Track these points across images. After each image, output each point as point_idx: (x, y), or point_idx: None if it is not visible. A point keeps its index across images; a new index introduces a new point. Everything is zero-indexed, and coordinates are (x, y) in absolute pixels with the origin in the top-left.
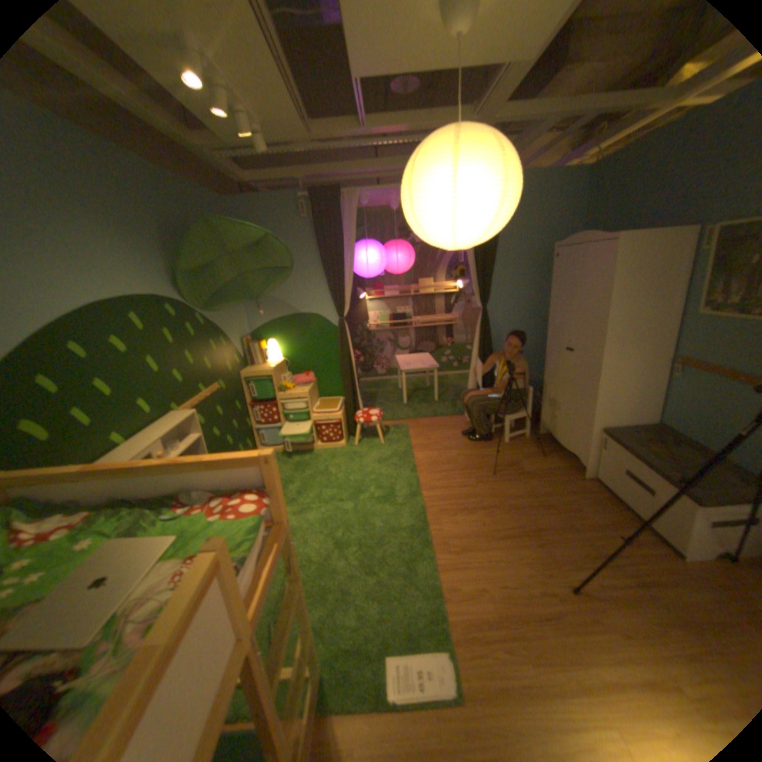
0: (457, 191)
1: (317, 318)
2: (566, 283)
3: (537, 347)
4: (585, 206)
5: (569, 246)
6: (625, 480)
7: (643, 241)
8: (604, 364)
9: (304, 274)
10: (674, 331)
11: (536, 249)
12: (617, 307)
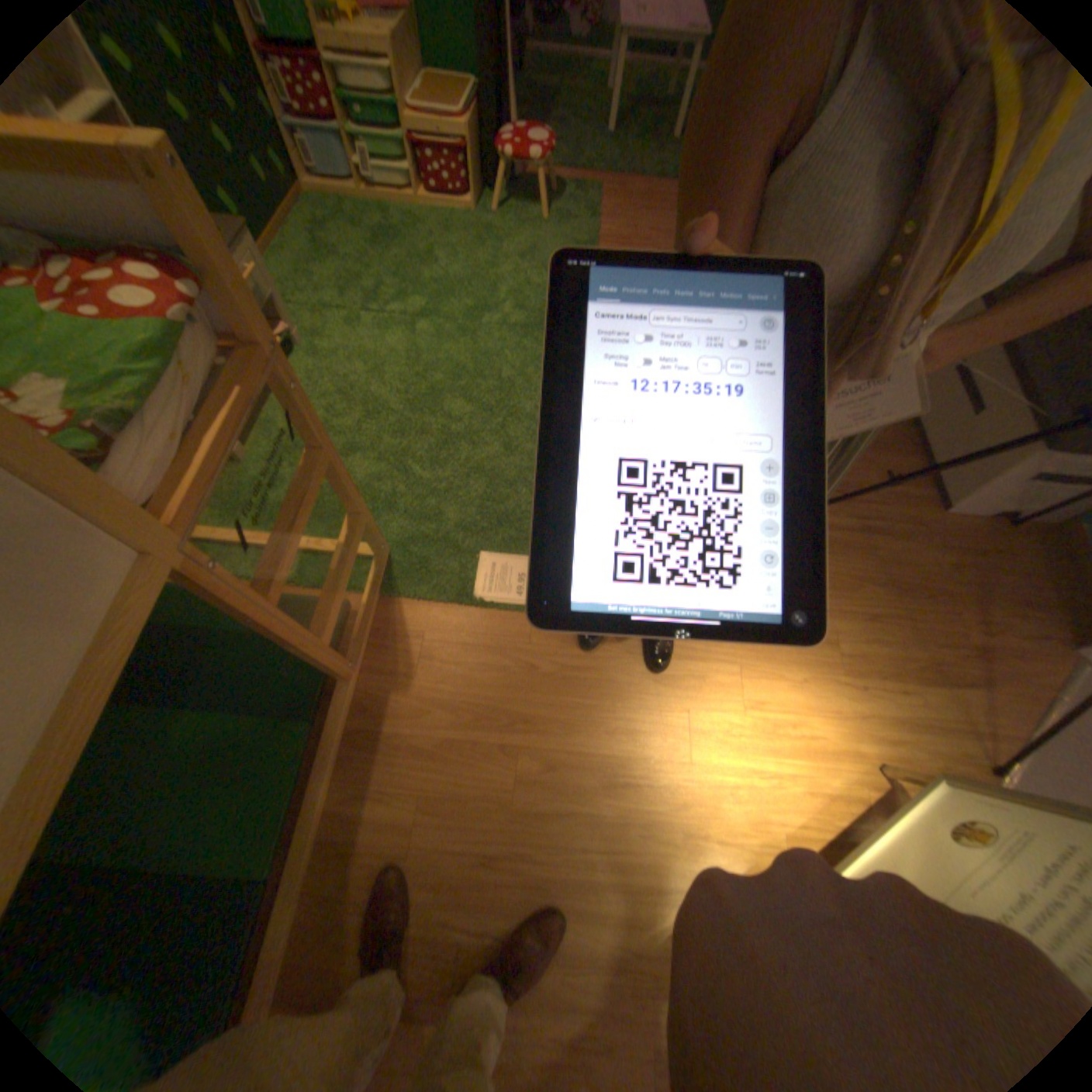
0: None
1: None
2: None
3: None
4: None
5: None
6: (946, 379)
7: None
8: None
9: None
10: None
11: None
12: None
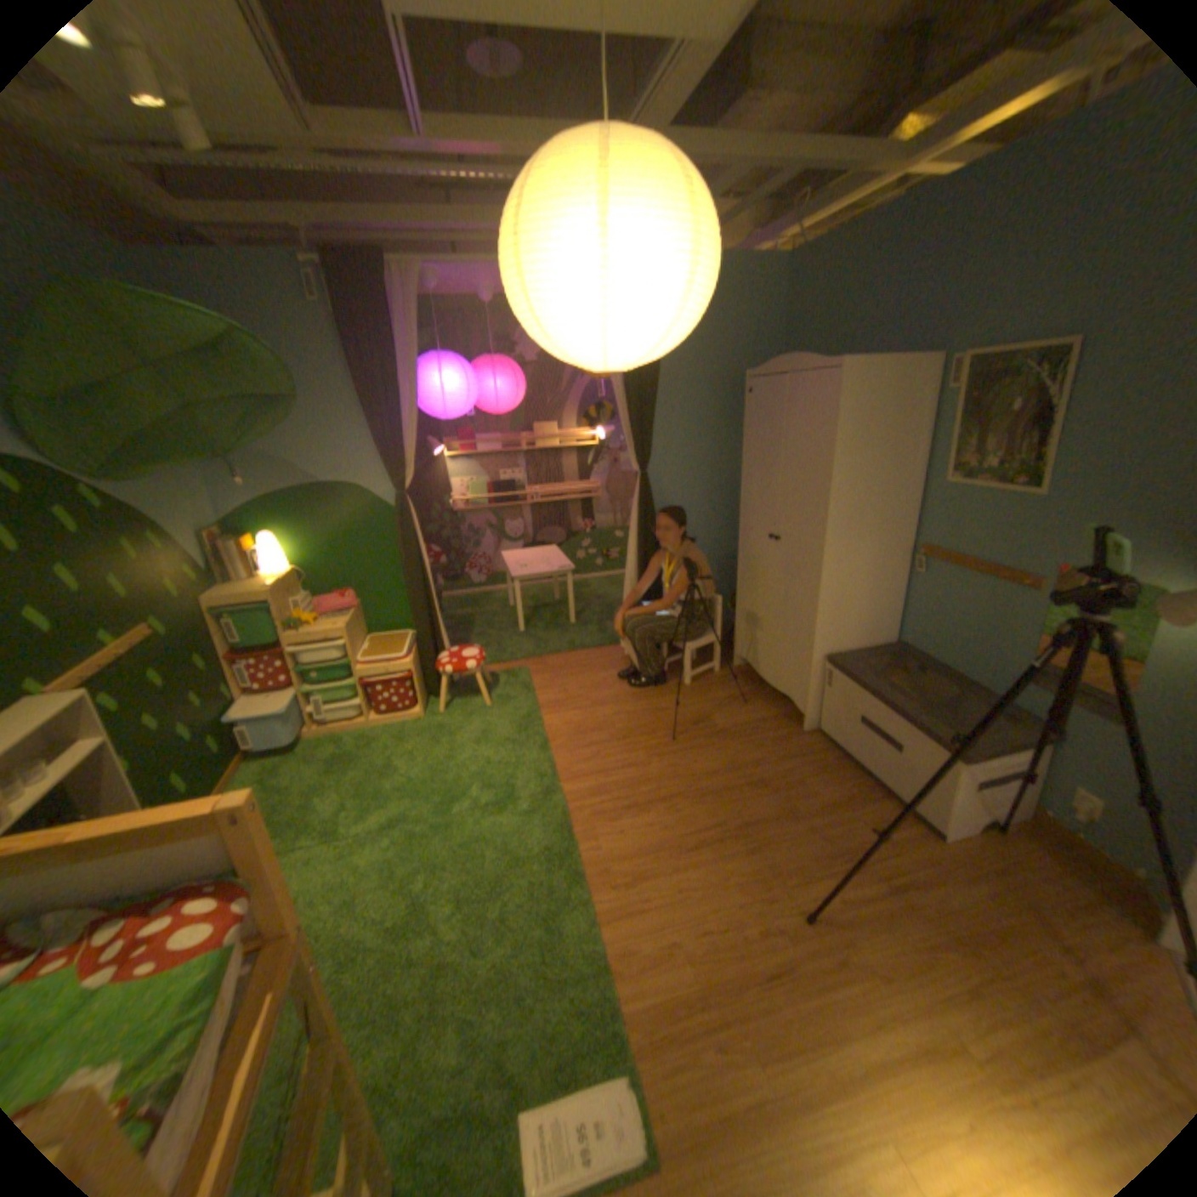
0: (607, 260)
1: (355, 492)
2: (766, 434)
3: (723, 533)
4: (784, 317)
5: (768, 376)
6: (860, 731)
7: (875, 373)
8: (826, 560)
9: (324, 410)
10: (914, 508)
11: (717, 380)
12: (843, 472)
